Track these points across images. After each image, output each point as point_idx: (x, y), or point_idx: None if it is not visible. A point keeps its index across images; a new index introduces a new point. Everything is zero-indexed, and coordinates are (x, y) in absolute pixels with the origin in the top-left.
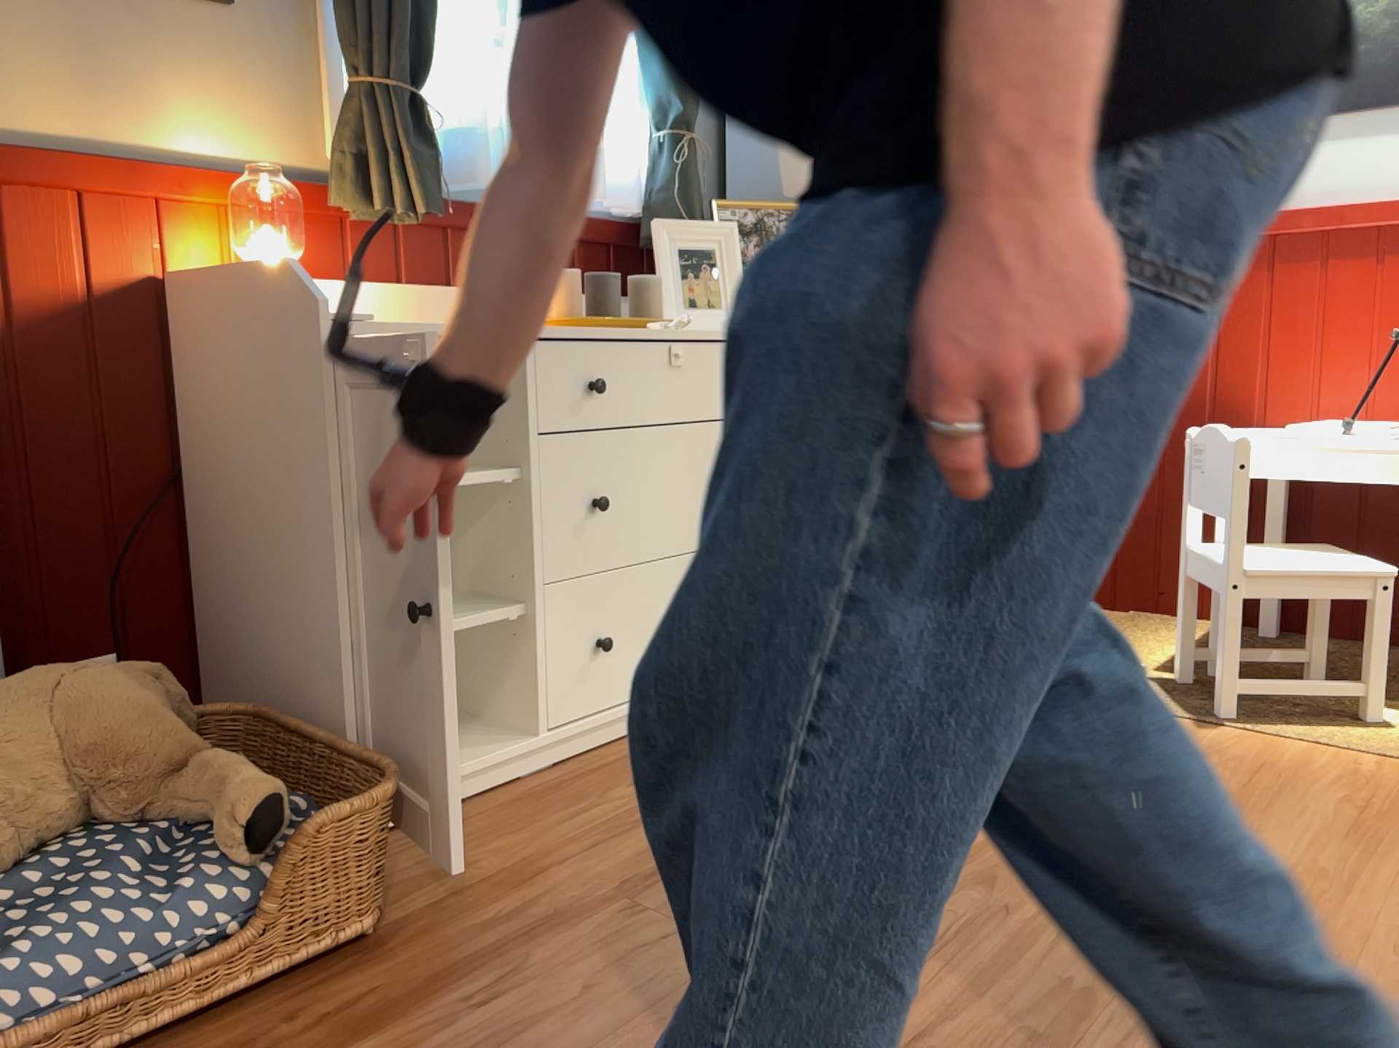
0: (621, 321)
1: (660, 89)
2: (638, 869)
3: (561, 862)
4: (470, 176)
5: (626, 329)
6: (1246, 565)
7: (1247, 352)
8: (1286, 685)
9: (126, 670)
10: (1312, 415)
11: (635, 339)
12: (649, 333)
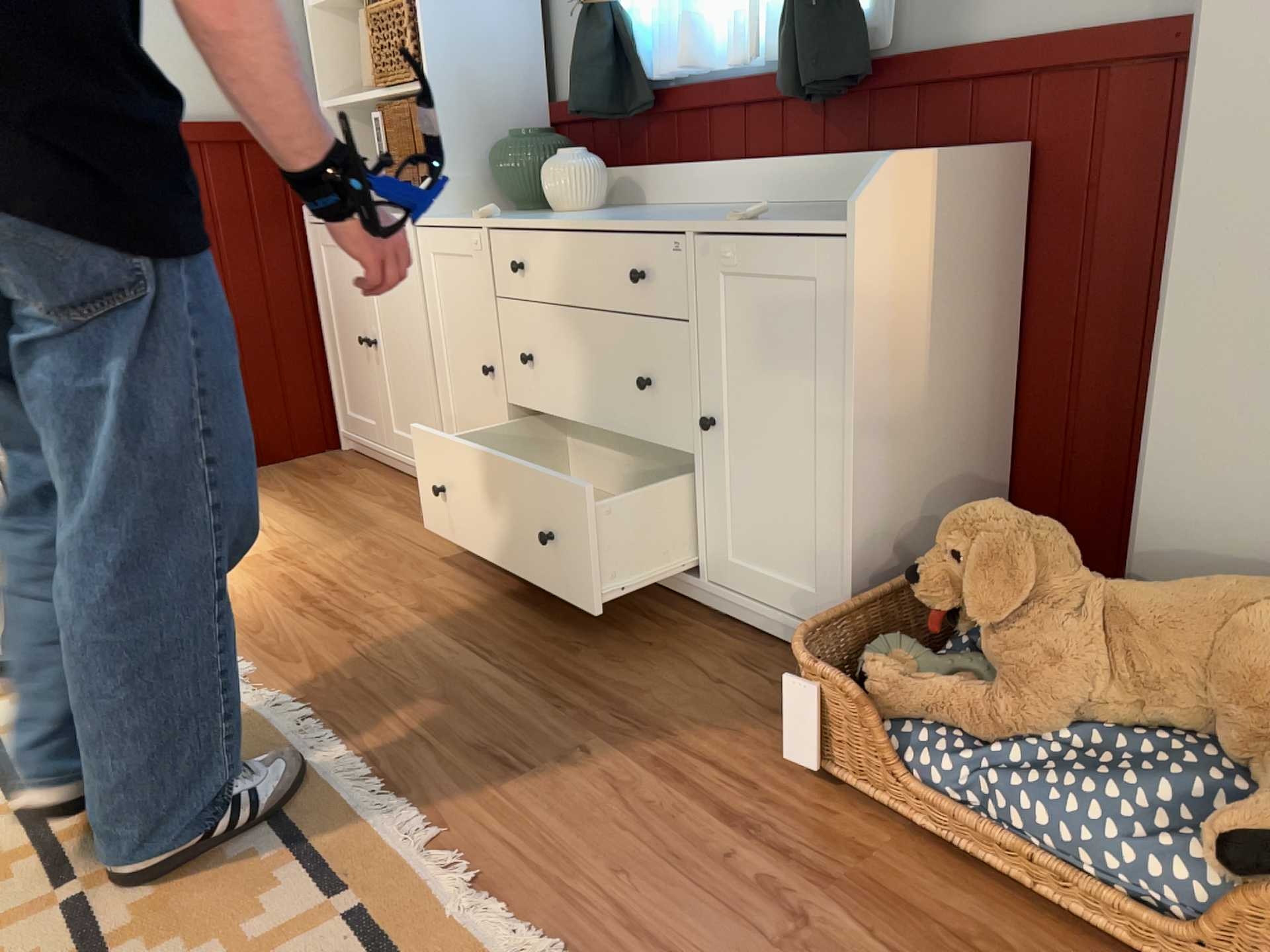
0: None
1: None
2: None
3: None
4: None
5: None
6: None
7: None
8: None
9: None
10: None
11: None
12: None
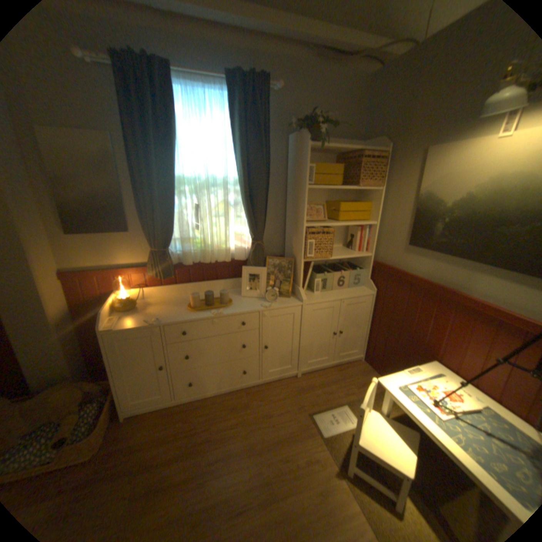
0: (206, 308)
1: (249, 229)
2: (148, 462)
3: (141, 449)
4: (185, 262)
5: (206, 311)
6: (364, 440)
7: (442, 335)
8: (370, 481)
9: (71, 388)
10: (459, 369)
11: (200, 319)
12: (207, 316)
